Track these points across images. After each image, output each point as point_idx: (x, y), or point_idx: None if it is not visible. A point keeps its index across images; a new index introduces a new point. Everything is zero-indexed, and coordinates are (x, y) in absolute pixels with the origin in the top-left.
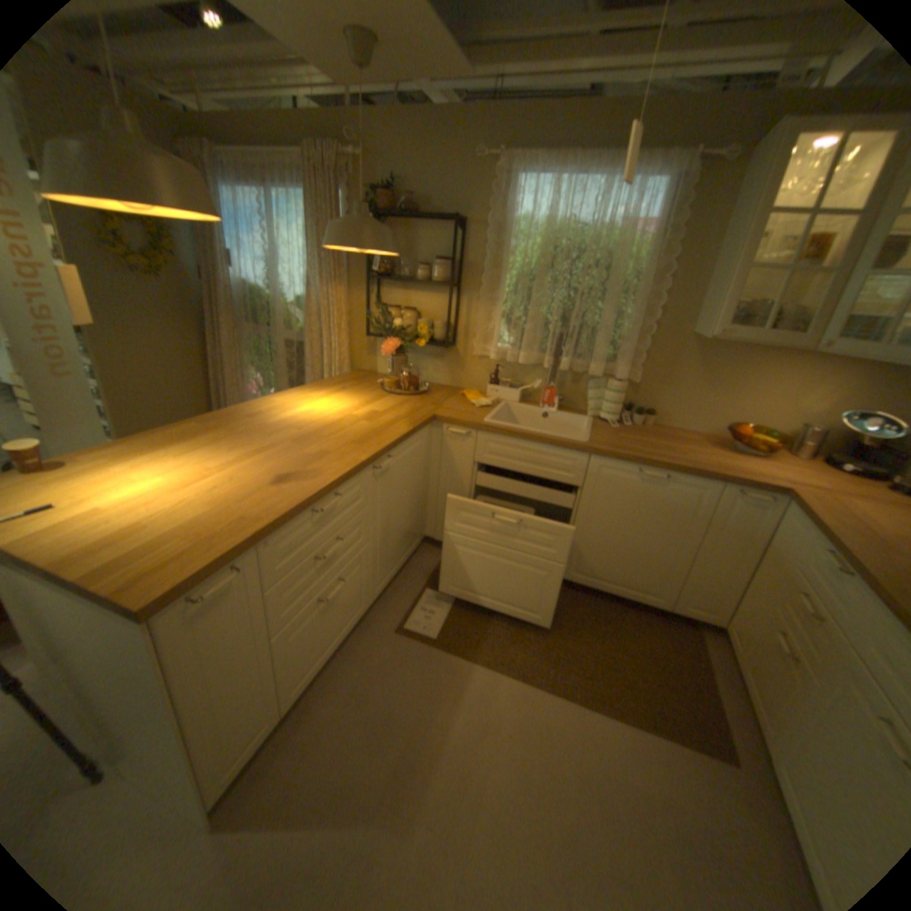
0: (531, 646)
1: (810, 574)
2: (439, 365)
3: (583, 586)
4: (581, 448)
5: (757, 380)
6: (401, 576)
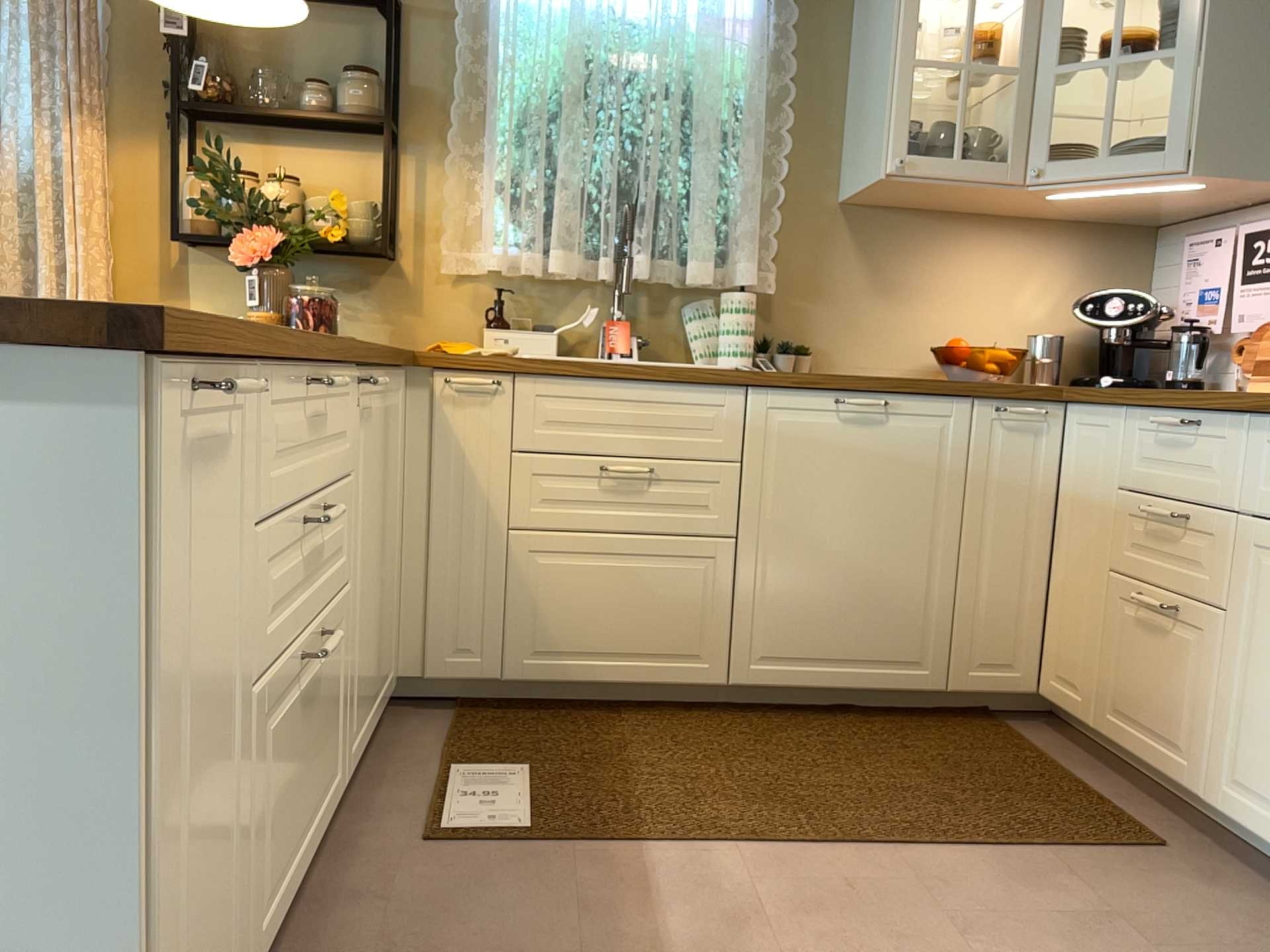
0: (734, 796)
1: (1139, 479)
2: (361, 303)
3: (778, 687)
4: (729, 374)
5: (947, 274)
6: (368, 761)
